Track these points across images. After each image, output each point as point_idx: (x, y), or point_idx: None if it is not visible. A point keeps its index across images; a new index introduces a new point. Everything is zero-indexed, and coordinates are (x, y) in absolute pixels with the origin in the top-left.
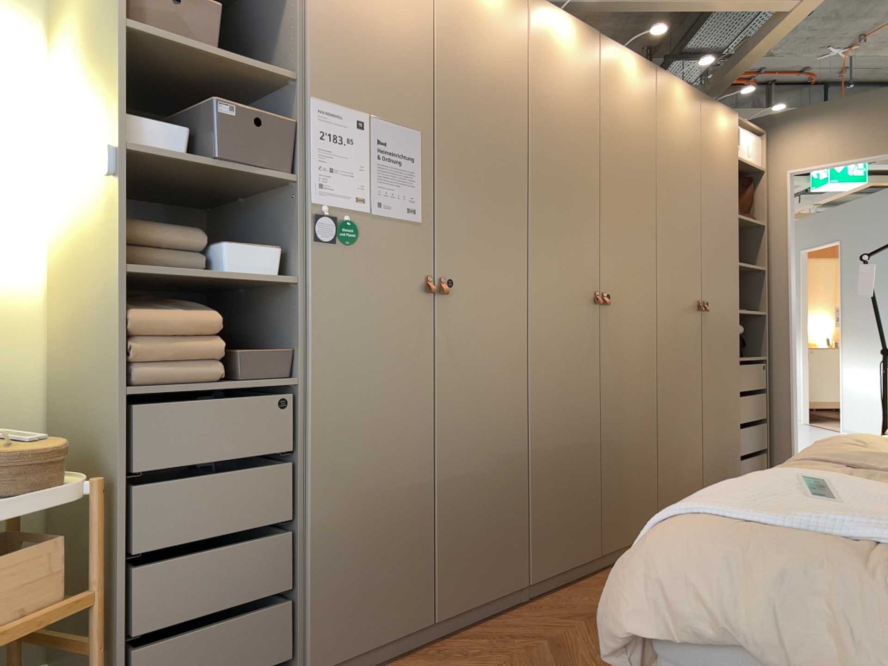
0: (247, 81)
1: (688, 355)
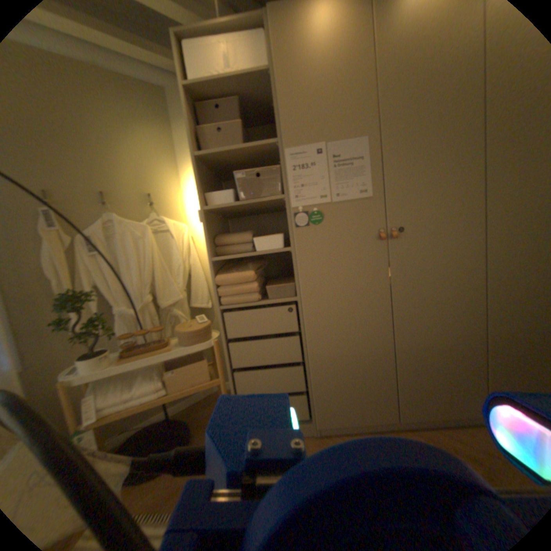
0: (260, 152)
1: None
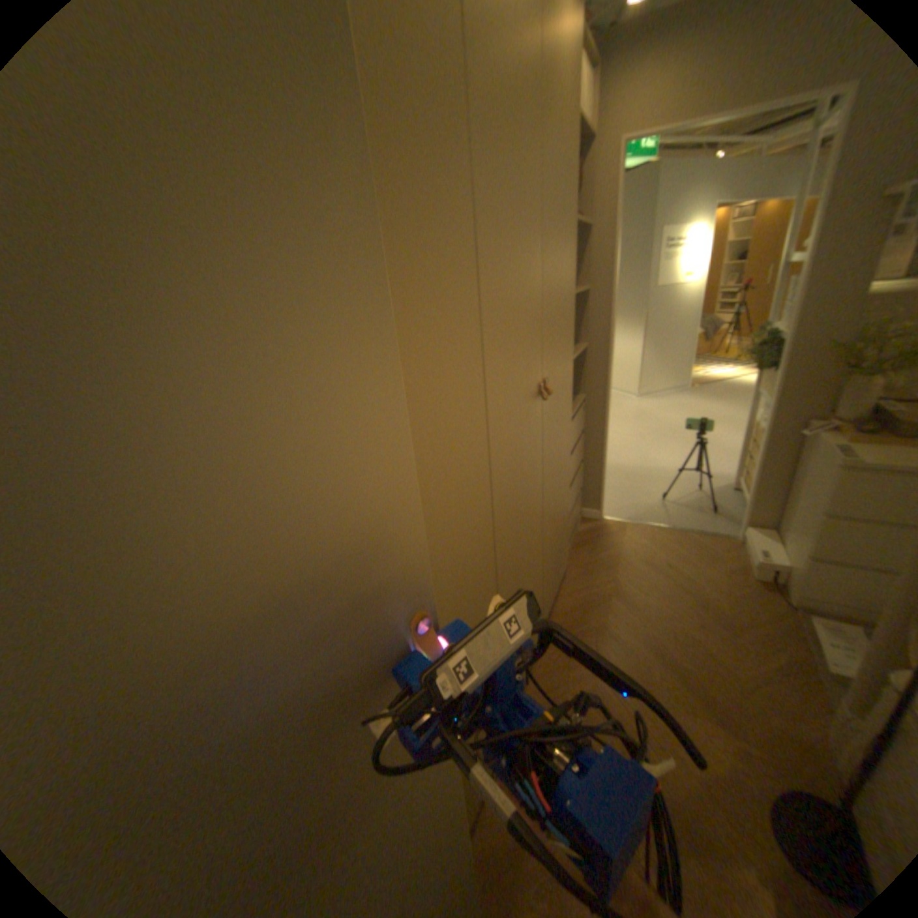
0: None
1: (530, 481)
